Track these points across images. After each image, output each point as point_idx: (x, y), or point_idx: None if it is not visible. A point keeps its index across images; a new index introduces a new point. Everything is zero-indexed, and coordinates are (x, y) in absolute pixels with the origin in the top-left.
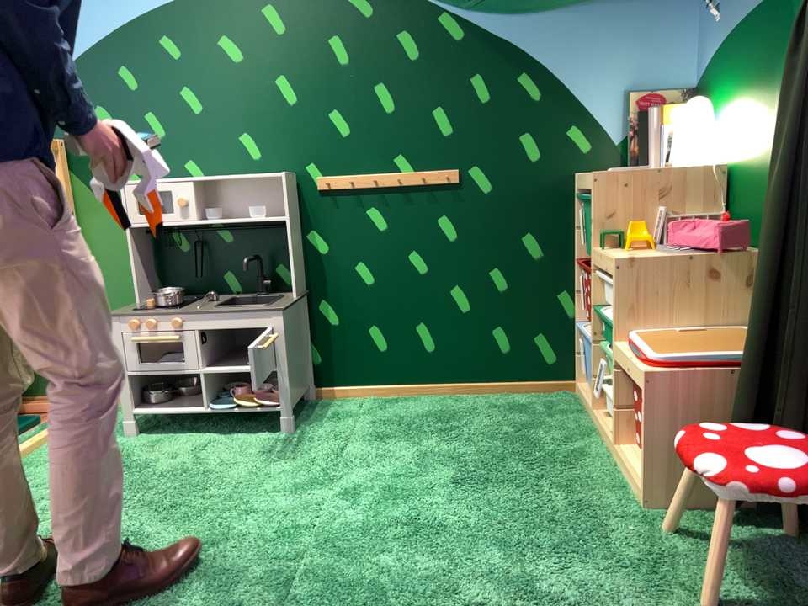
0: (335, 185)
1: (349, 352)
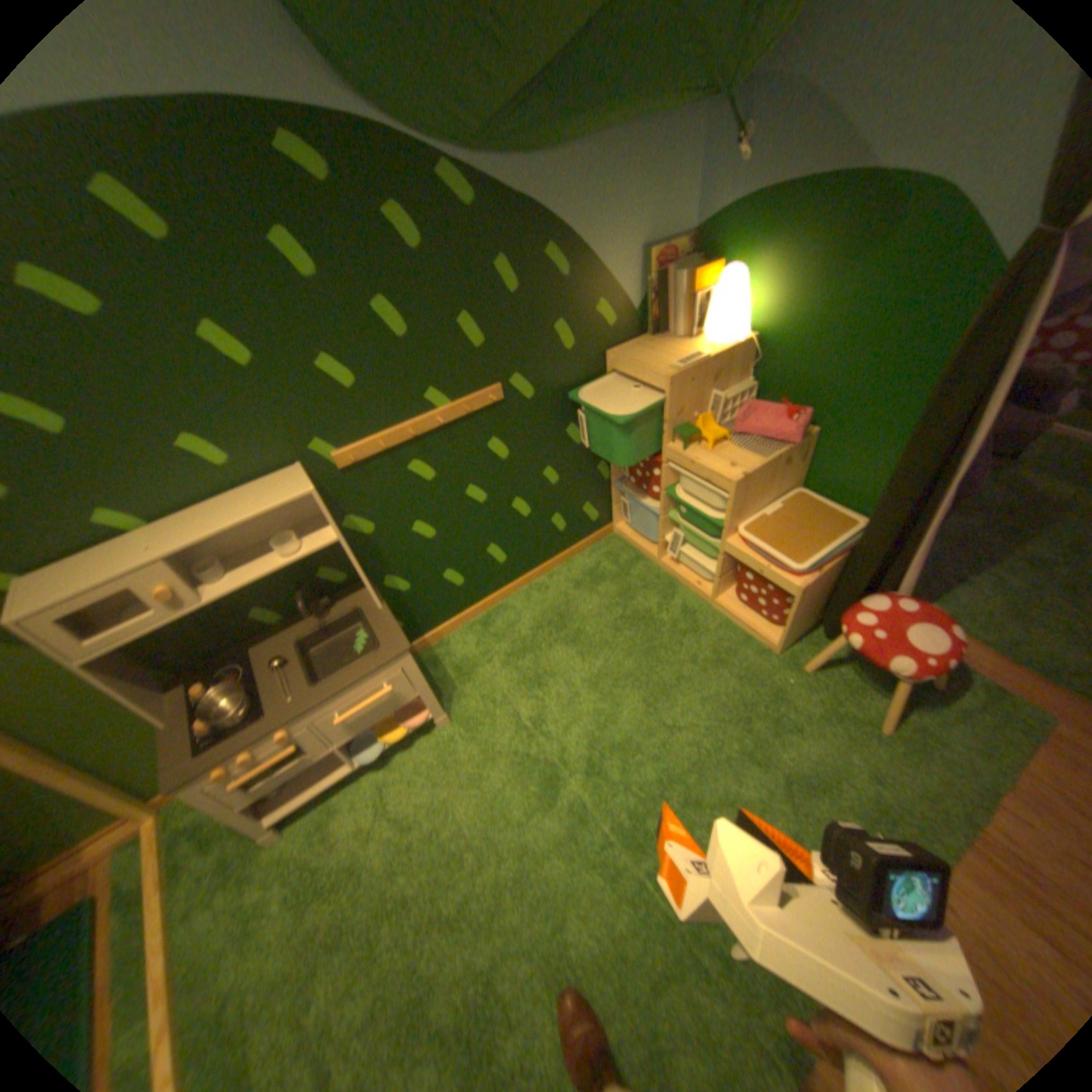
0: (361, 456)
1: (430, 602)
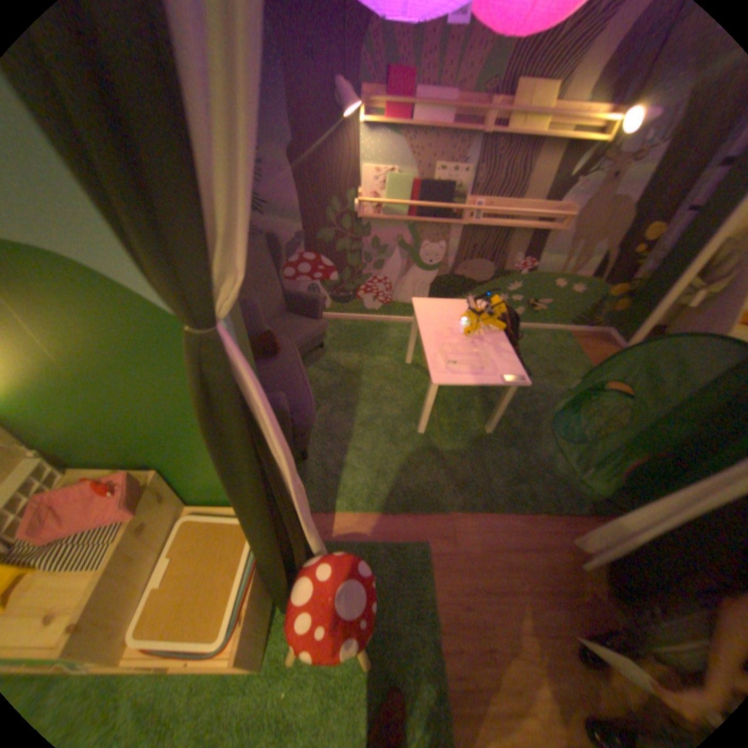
0: None
1: None
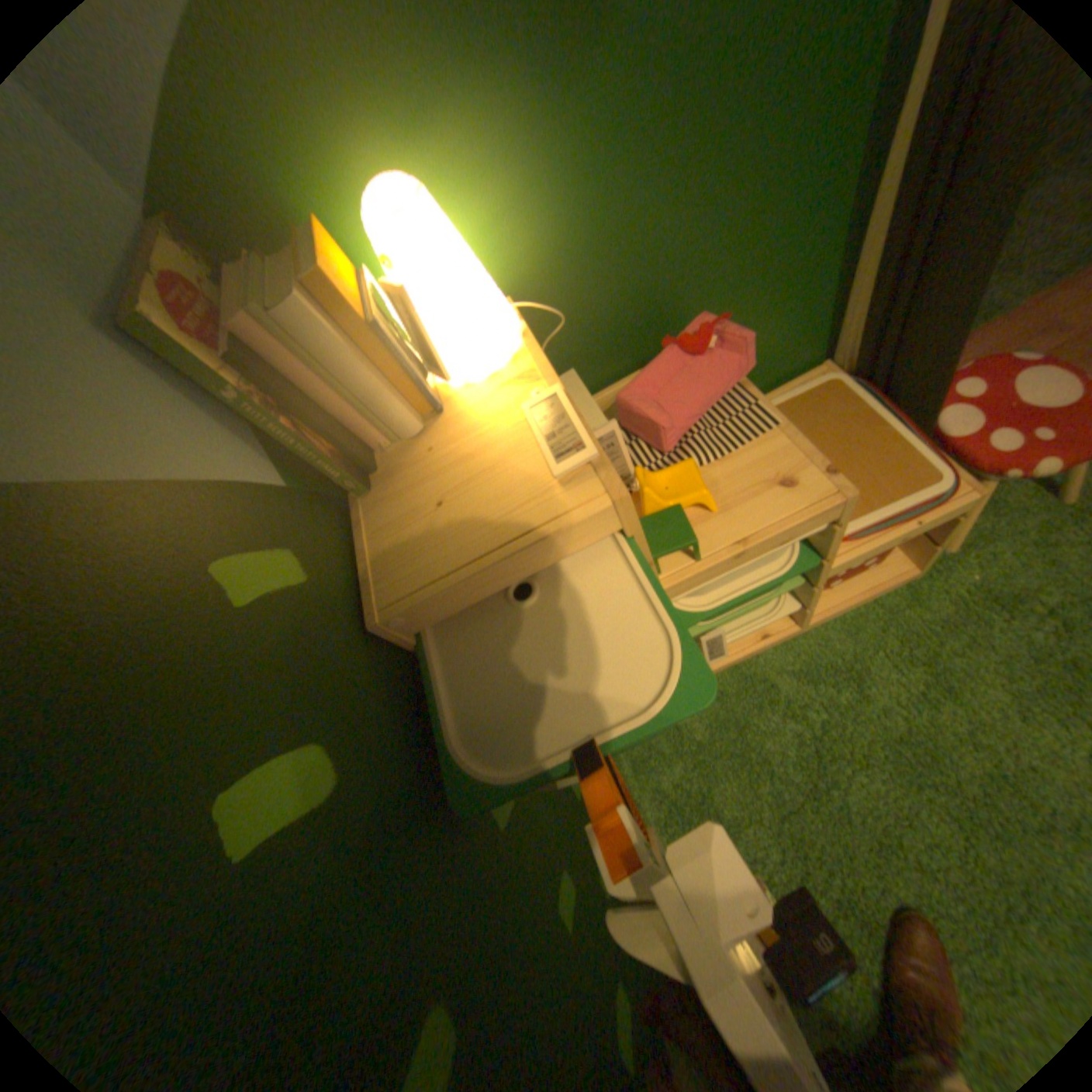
0: None
1: None
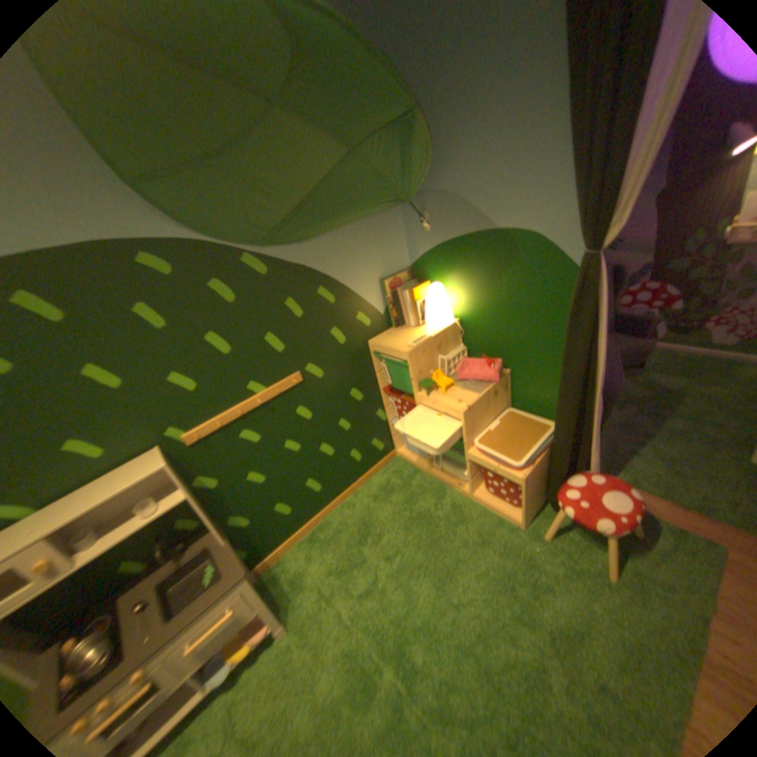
0: (205, 433)
1: (267, 531)
